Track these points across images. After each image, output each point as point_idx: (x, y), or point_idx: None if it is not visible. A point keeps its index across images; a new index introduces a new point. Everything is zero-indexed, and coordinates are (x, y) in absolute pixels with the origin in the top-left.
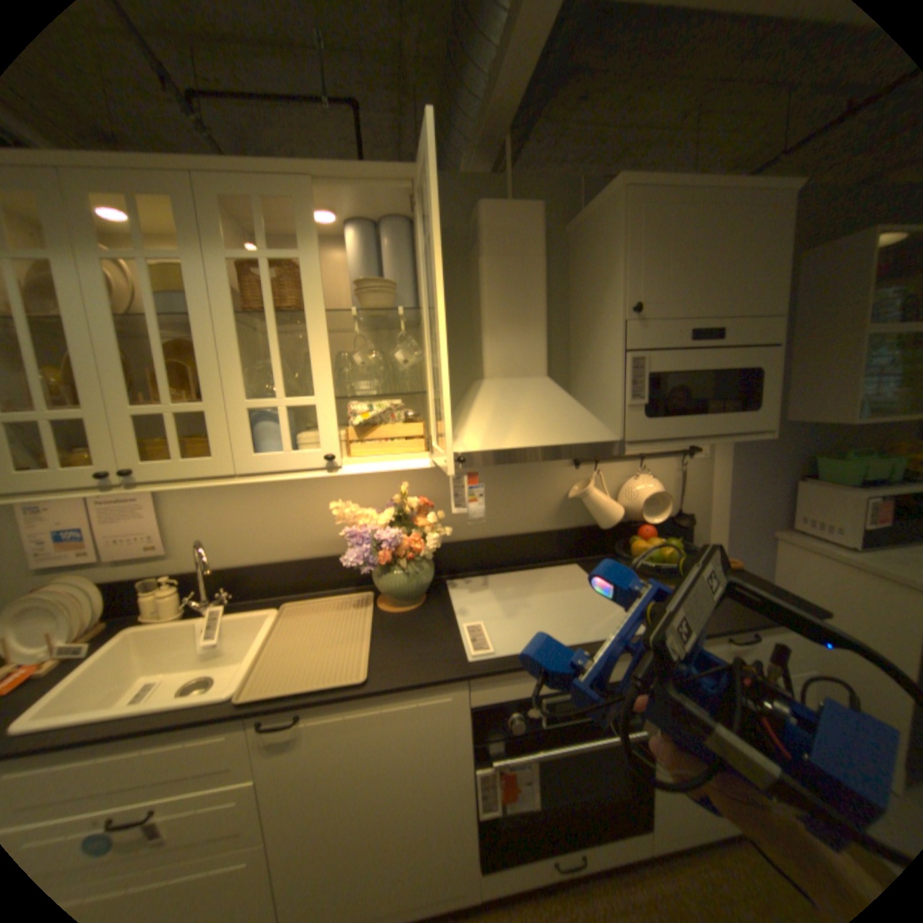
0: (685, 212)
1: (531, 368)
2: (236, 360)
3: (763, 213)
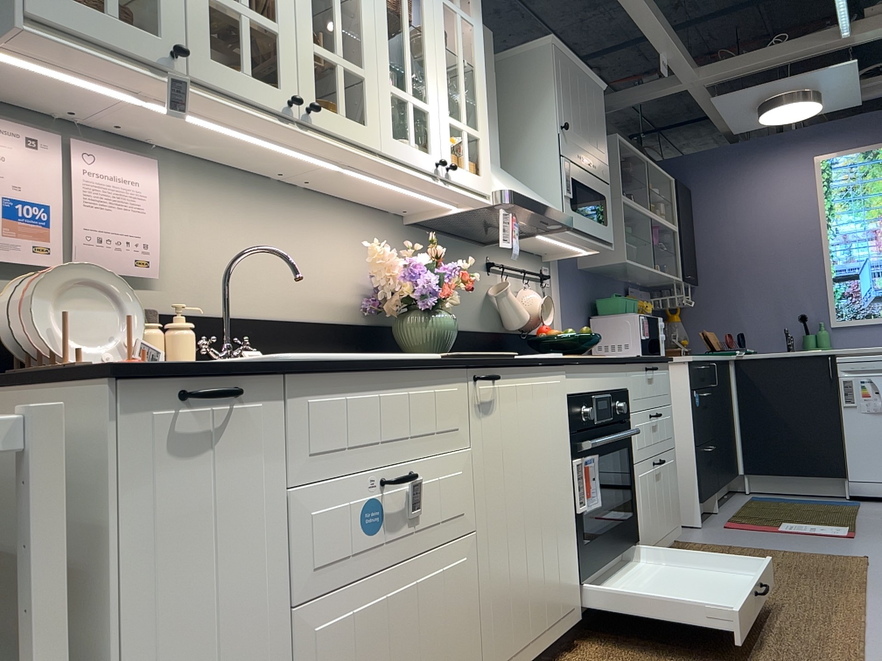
0: (574, 77)
1: (495, 157)
2: (386, 43)
3: (597, 97)
